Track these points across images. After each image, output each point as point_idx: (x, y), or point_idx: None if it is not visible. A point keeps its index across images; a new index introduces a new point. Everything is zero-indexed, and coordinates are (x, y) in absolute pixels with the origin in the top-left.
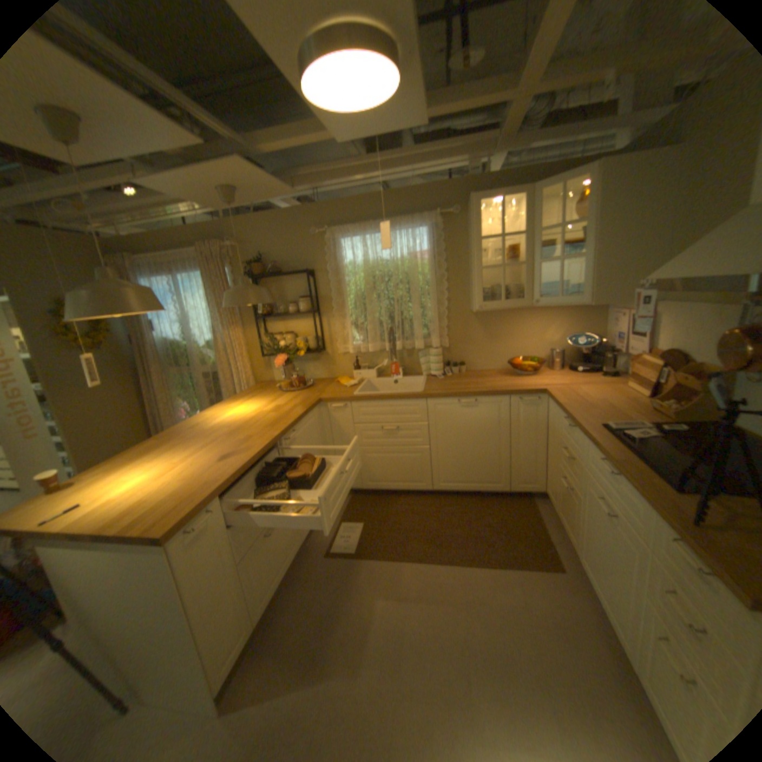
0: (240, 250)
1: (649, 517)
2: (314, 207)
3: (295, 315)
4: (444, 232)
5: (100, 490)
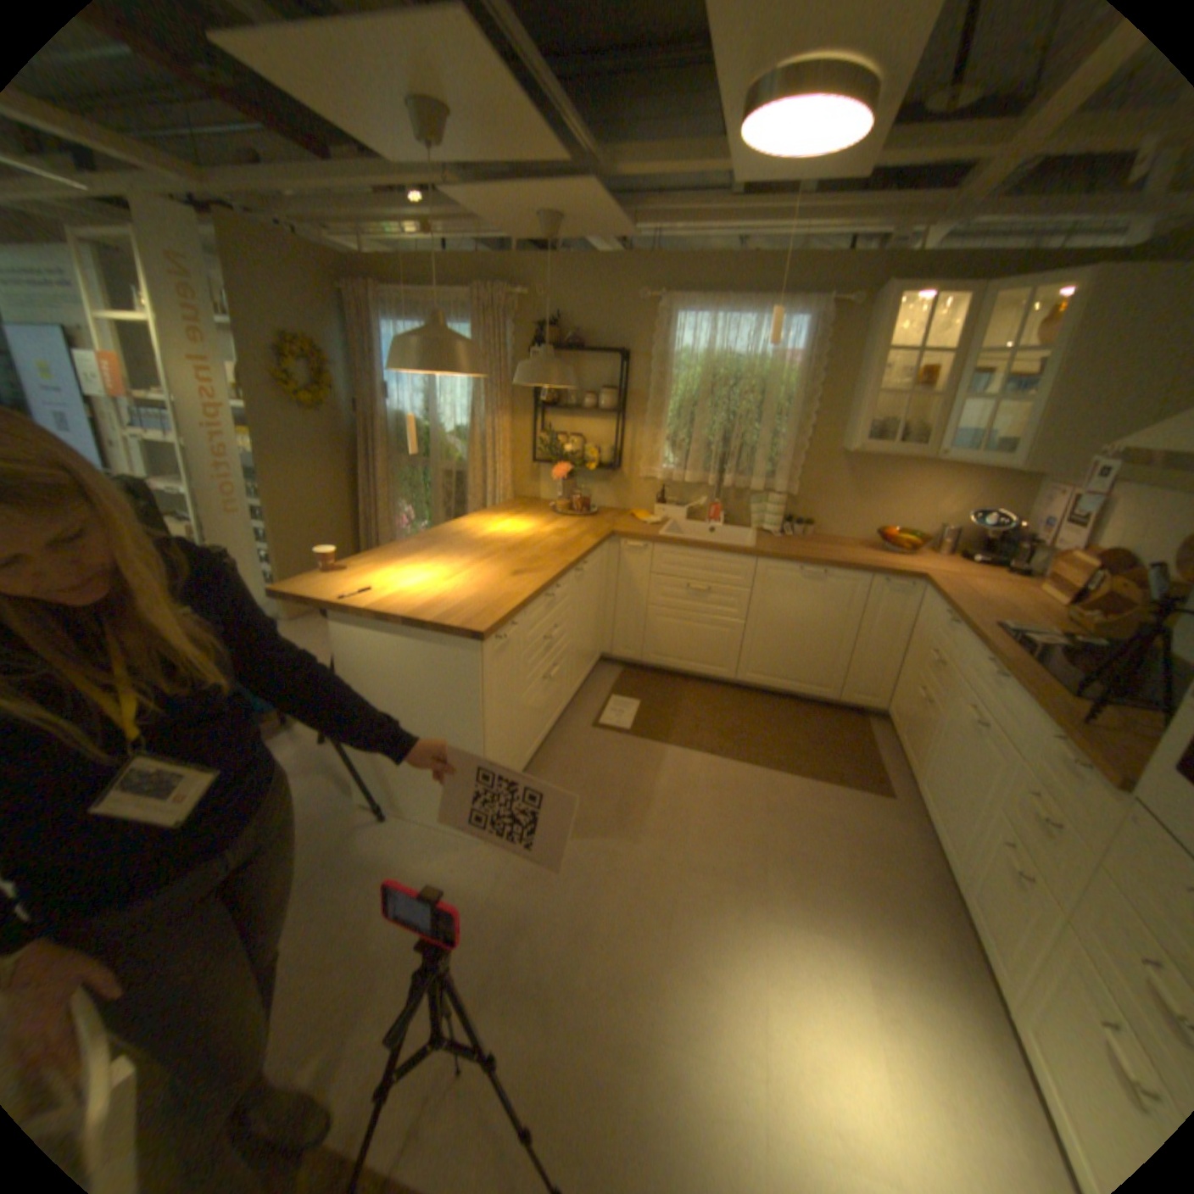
0: (532, 303)
1: (1032, 720)
2: (653, 258)
3: (593, 411)
4: (834, 328)
5: (382, 578)
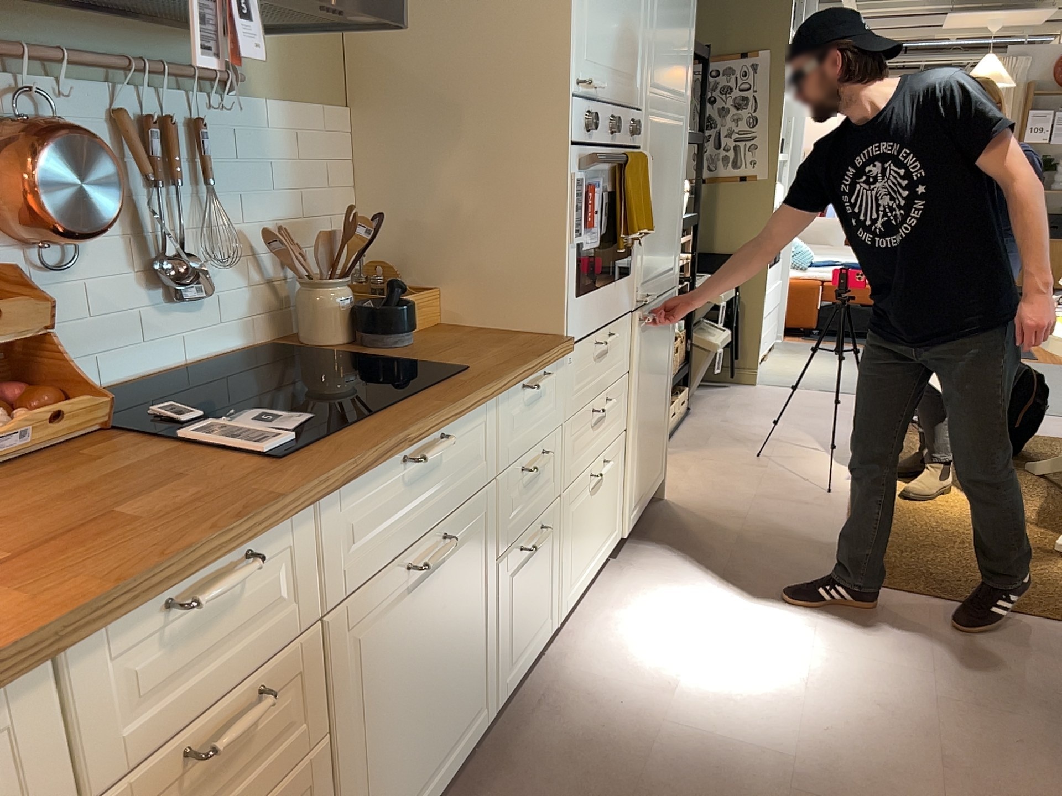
0: None
1: (489, 426)
2: None
3: None
4: None
5: None
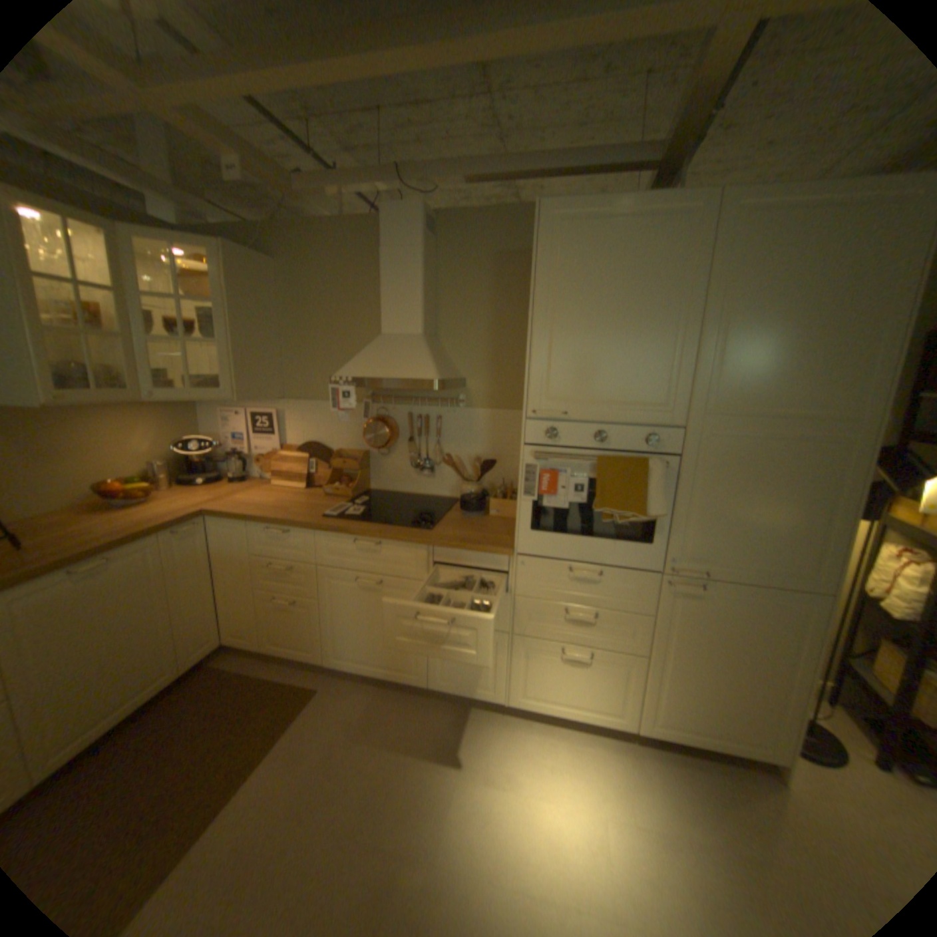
0: None
1: (421, 556)
2: None
3: None
4: None
5: None
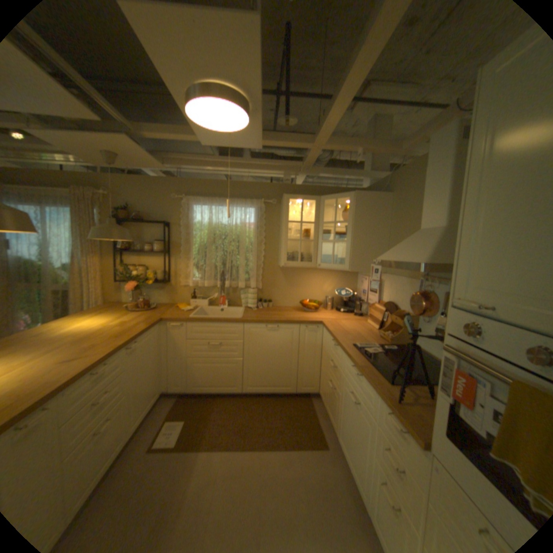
0: (112, 198)
1: (377, 401)
2: (178, 180)
3: (151, 252)
4: (266, 213)
5: None
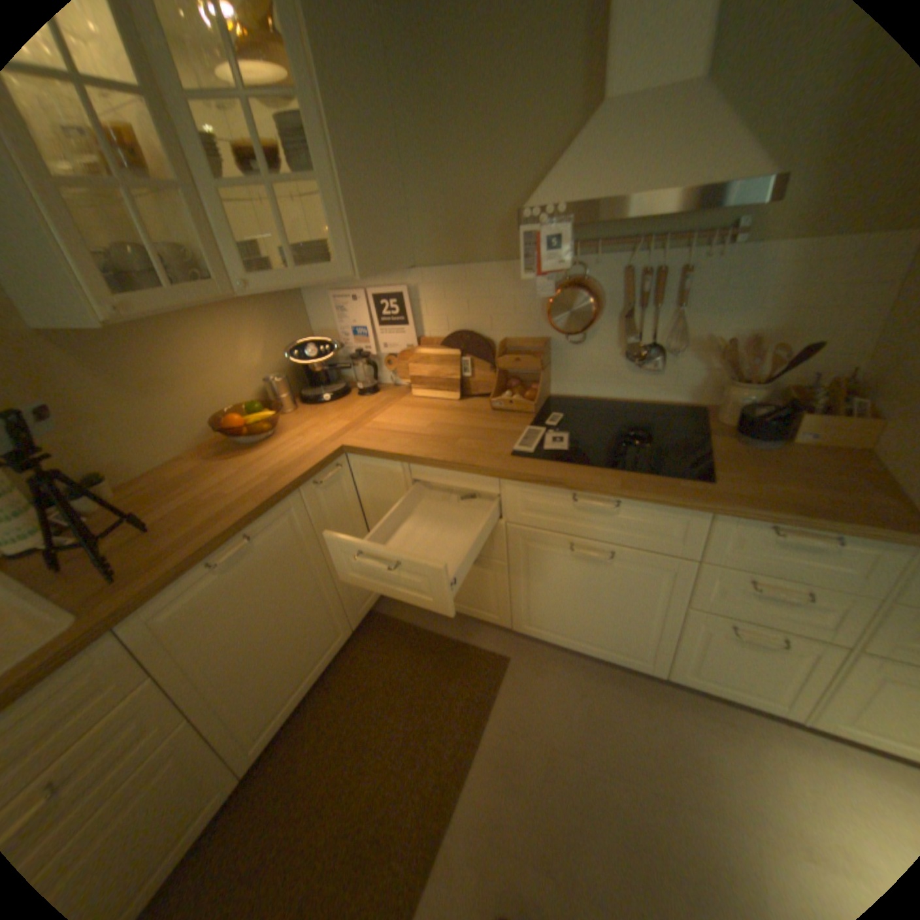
0: None
1: (698, 527)
2: None
3: None
4: None
5: None
